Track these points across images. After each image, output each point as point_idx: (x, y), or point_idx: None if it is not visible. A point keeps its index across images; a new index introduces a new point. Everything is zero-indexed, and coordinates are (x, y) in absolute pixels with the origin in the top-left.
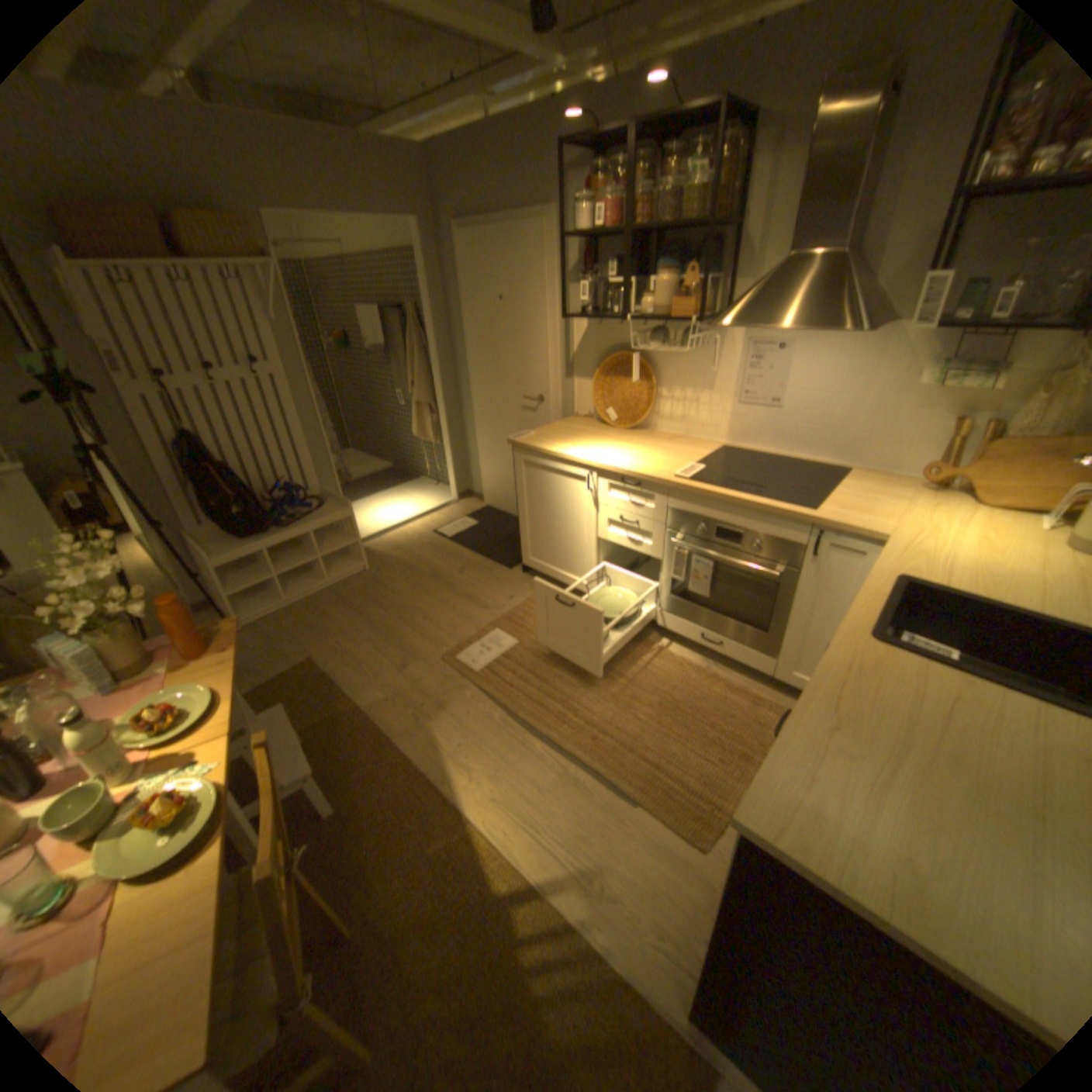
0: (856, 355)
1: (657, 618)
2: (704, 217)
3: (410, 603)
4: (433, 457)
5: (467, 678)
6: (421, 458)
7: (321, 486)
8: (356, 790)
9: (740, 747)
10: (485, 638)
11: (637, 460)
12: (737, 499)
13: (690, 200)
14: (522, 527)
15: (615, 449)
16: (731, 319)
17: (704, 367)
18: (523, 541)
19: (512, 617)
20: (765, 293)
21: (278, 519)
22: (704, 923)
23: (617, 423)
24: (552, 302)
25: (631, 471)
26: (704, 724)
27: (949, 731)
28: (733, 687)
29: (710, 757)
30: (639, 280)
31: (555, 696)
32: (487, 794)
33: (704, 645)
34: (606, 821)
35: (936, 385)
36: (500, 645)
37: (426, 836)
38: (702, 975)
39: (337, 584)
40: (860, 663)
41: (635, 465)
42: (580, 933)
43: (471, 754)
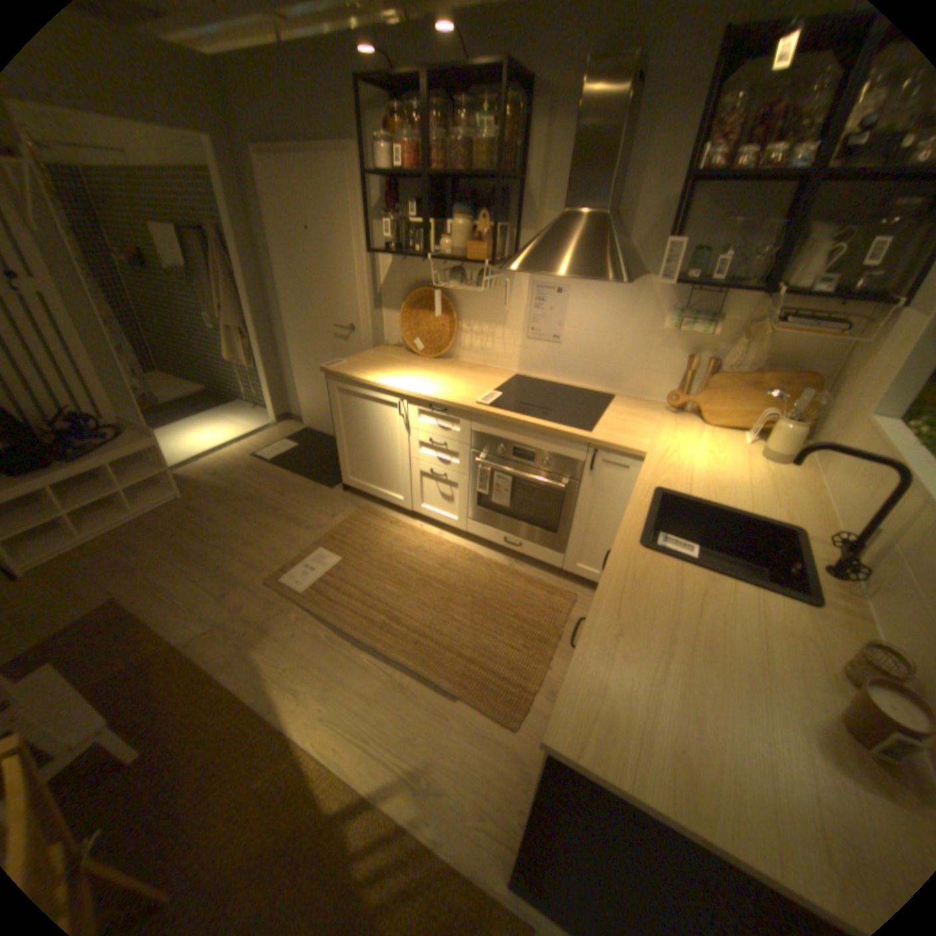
0: (617, 302)
1: (467, 526)
2: (492, 169)
3: (228, 529)
4: (247, 380)
5: (292, 599)
6: (235, 381)
7: (117, 413)
8: (173, 735)
9: (538, 632)
10: (308, 557)
11: (443, 387)
12: (529, 423)
13: (480, 152)
14: (340, 449)
15: (423, 377)
16: (519, 265)
17: (497, 305)
18: (342, 461)
19: (334, 534)
20: (546, 244)
21: (64, 451)
22: (517, 794)
23: (424, 352)
24: (358, 235)
25: (439, 398)
26: (509, 616)
27: (701, 624)
28: (531, 580)
29: (515, 645)
30: (438, 221)
31: (378, 607)
32: (315, 714)
33: (507, 546)
34: (429, 719)
35: (675, 330)
36: (324, 564)
37: (253, 769)
38: (518, 854)
39: (144, 514)
40: (632, 567)
41: (441, 392)
42: (410, 831)
43: (297, 676)
